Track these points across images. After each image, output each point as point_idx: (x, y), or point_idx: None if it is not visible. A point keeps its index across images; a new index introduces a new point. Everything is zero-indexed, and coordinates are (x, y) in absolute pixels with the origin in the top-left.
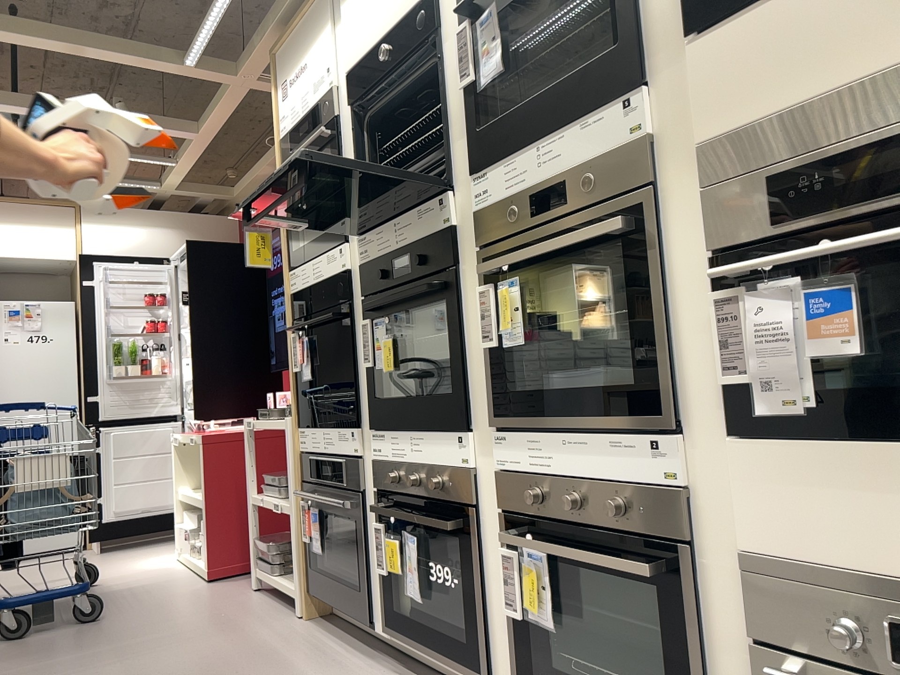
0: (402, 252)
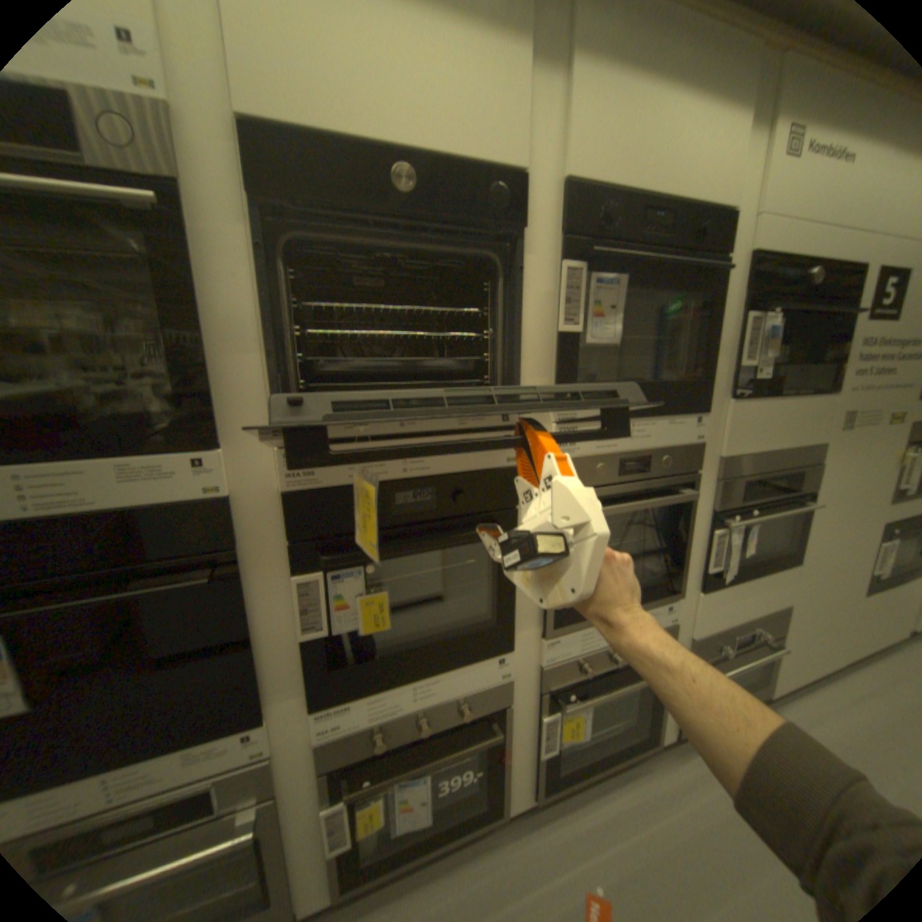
0: (421, 485)
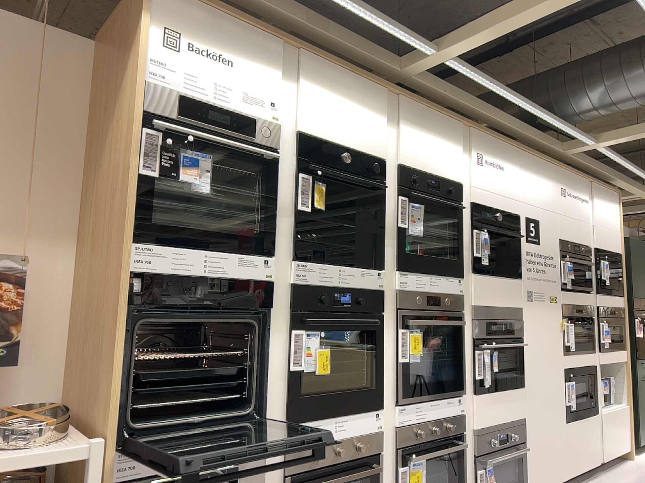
0: (344, 290)
